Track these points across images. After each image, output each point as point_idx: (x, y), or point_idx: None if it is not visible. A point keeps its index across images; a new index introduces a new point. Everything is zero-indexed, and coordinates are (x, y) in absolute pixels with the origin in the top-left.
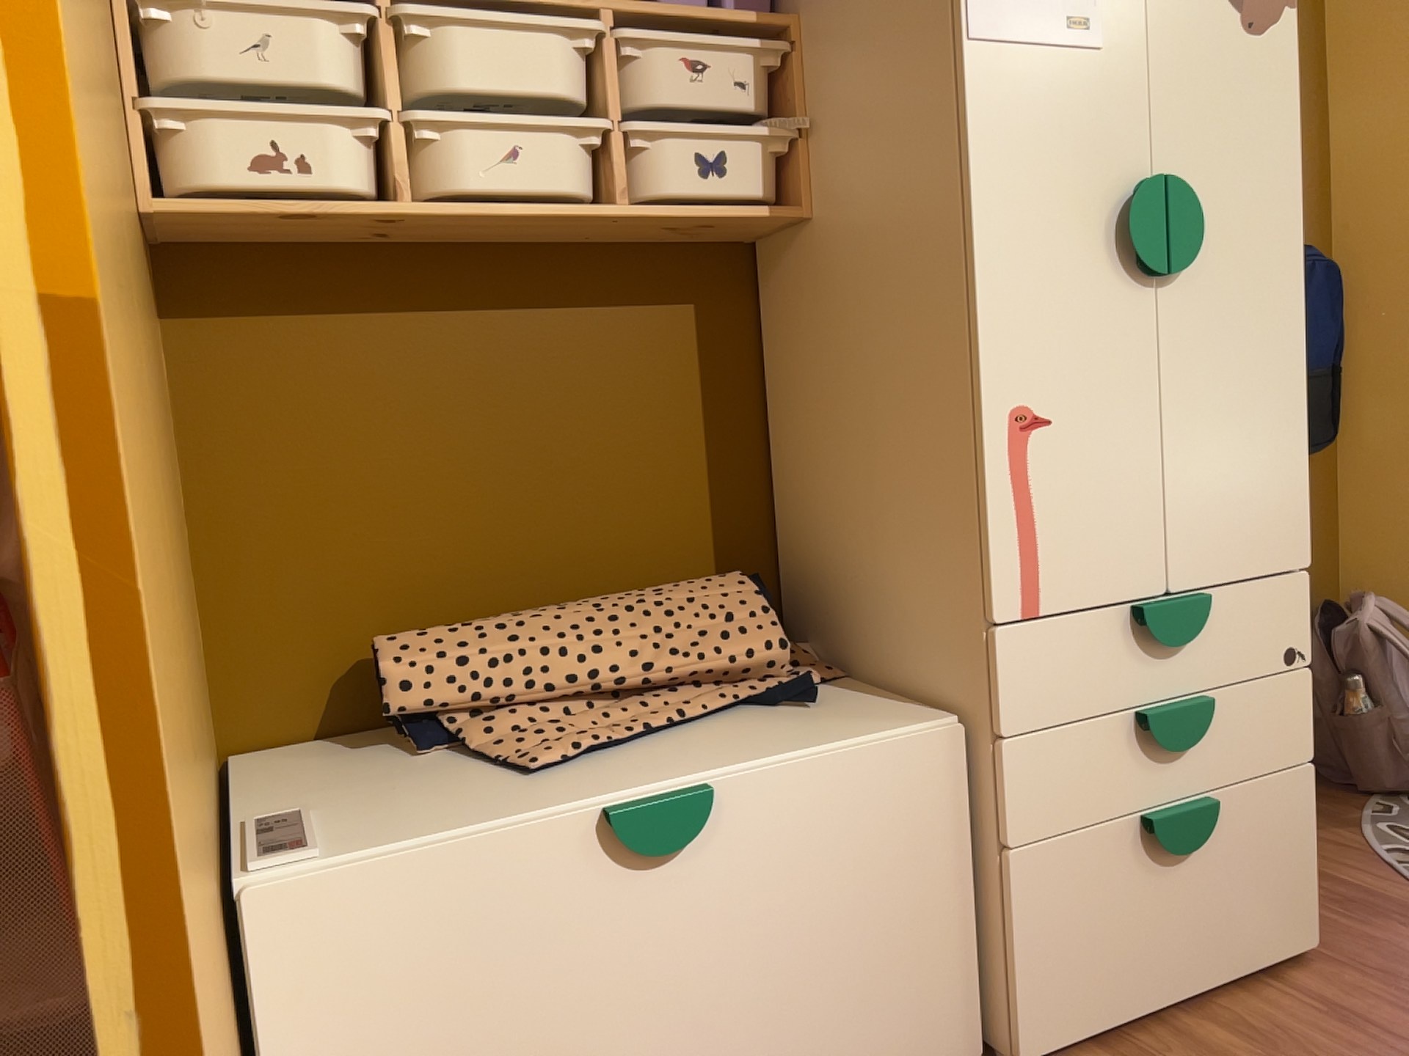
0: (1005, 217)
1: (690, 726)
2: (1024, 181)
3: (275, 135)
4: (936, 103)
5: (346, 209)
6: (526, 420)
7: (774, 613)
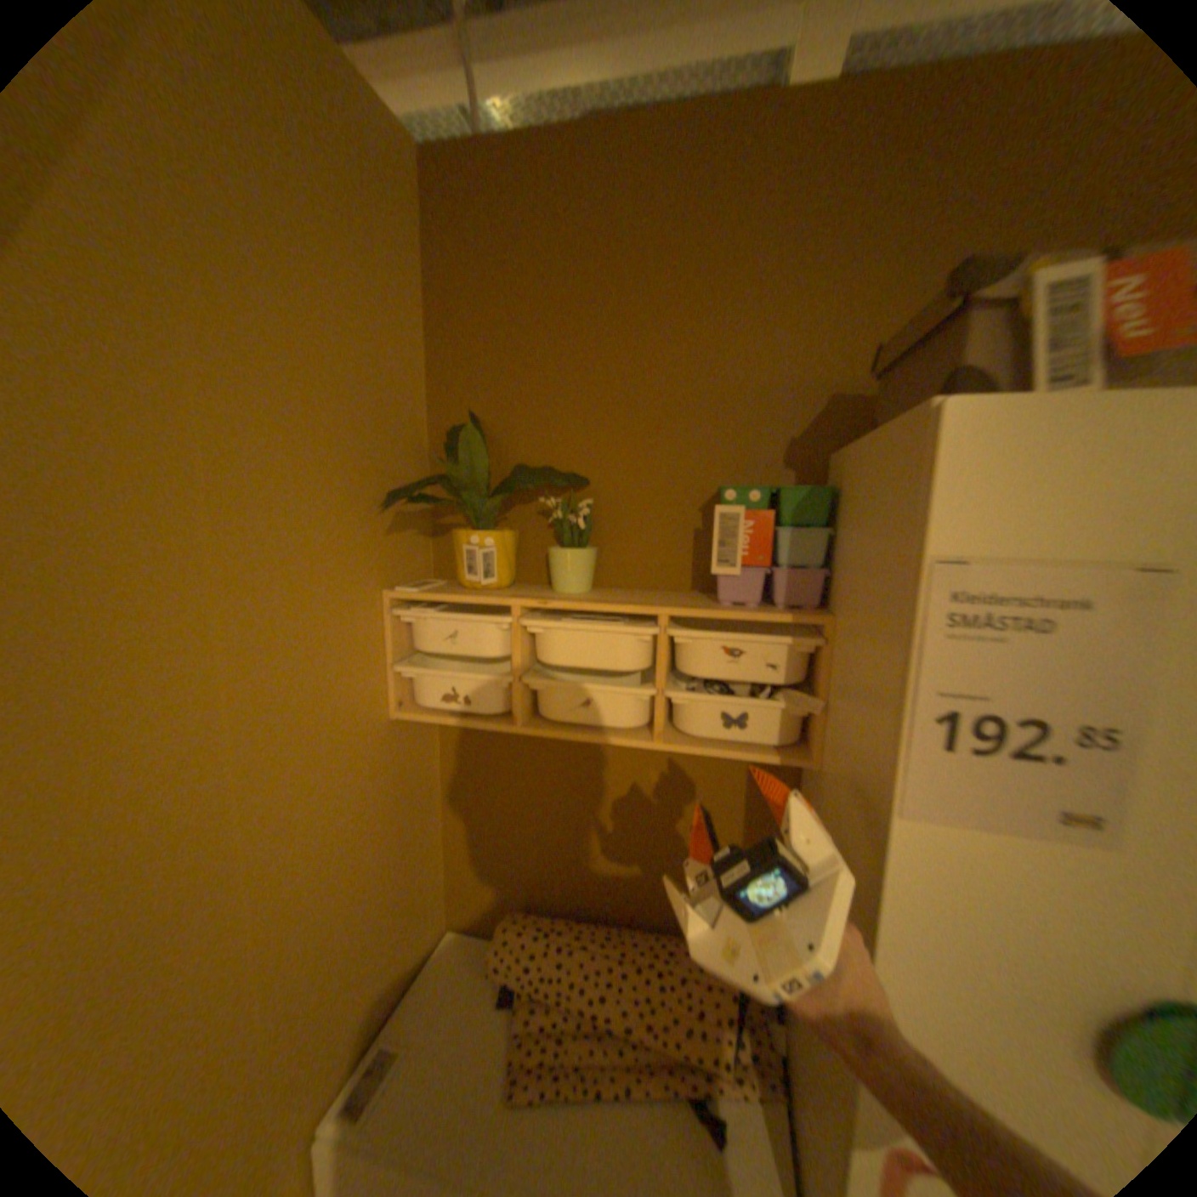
0: (920, 985)
1: (630, 1106)
2: (956, 958)
3: (455, 680)
4: (874, 833)
5: (485, 725)
6: (617, 811)
7: (736, 1029)
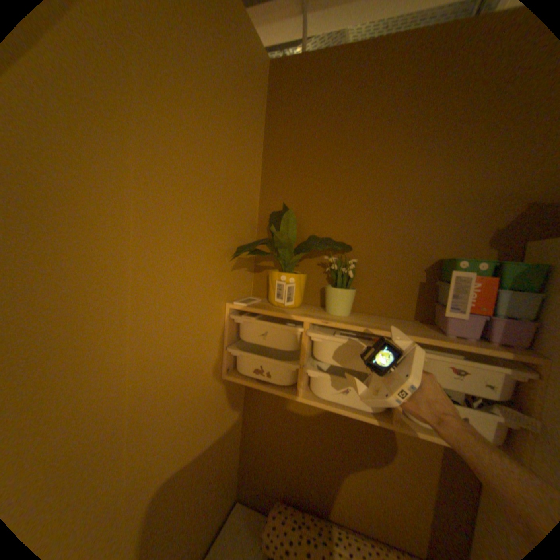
0: None
1: None
2: None
3: (263, 361)
4: None
5: (279, 392)
6: (350, 452)
7: None
